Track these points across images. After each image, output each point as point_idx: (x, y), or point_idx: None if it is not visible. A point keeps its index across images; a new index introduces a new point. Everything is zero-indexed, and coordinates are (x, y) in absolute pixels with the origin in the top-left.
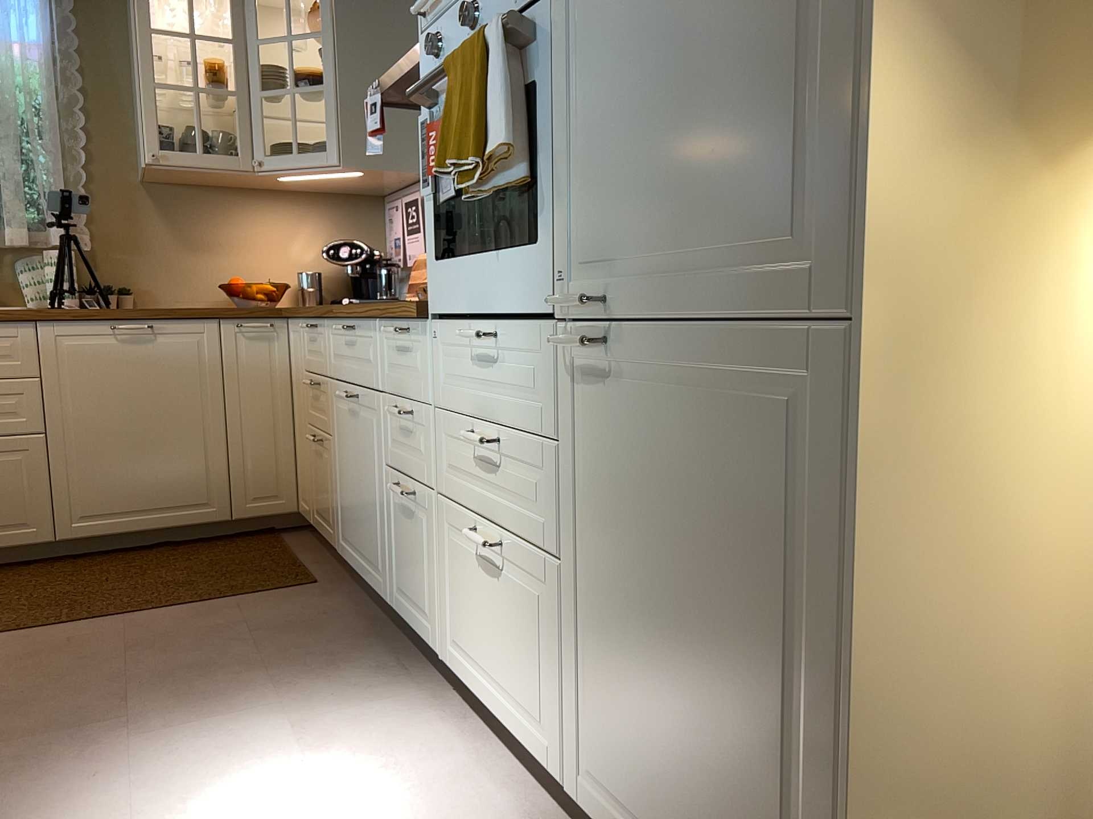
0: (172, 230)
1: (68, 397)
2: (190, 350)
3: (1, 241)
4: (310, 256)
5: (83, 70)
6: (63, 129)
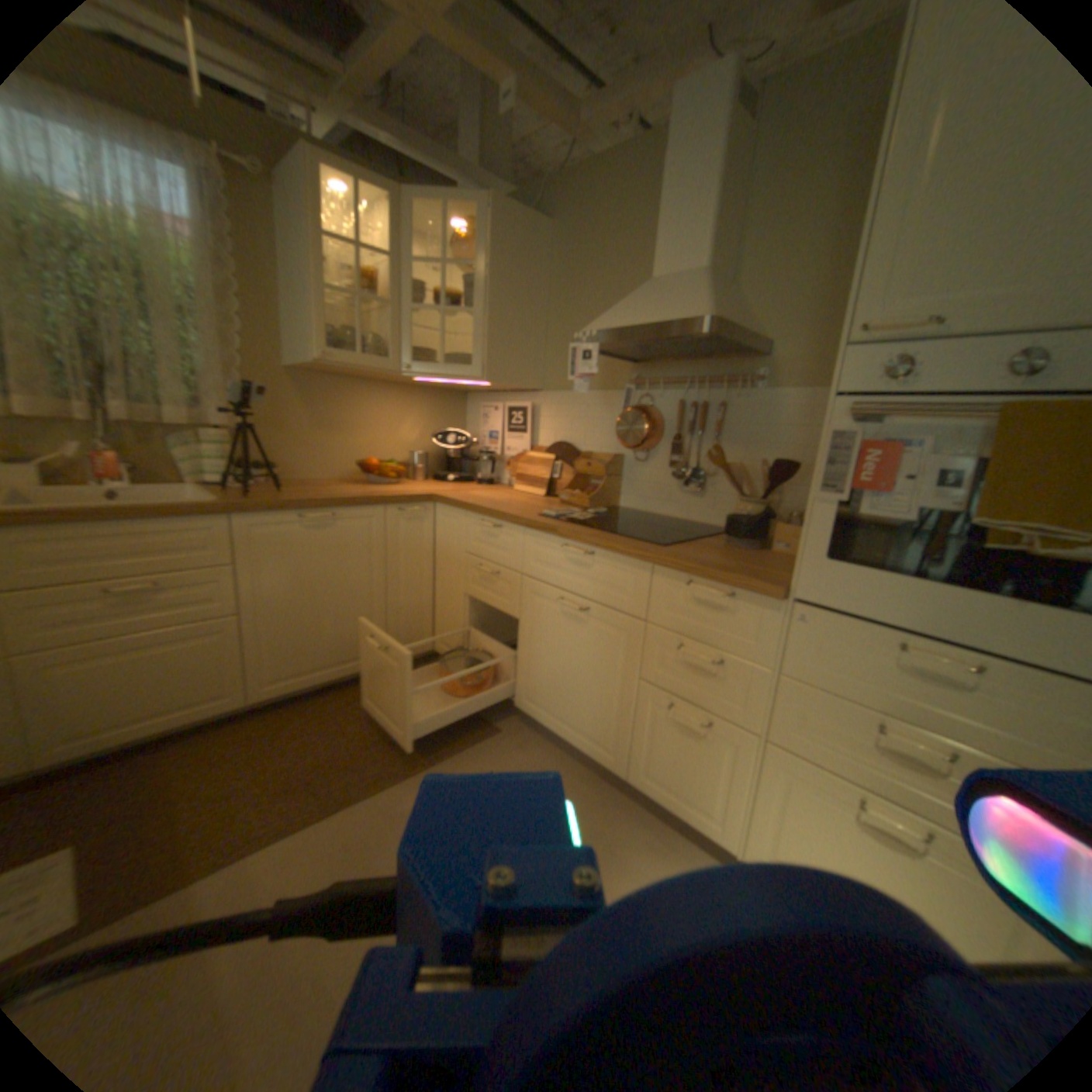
0: (305, 413)
1: (255, 580)
2: (359, 533)
3: (146, 416)
4: (411, 438)
5: (226, 253)
6: (207, 310)
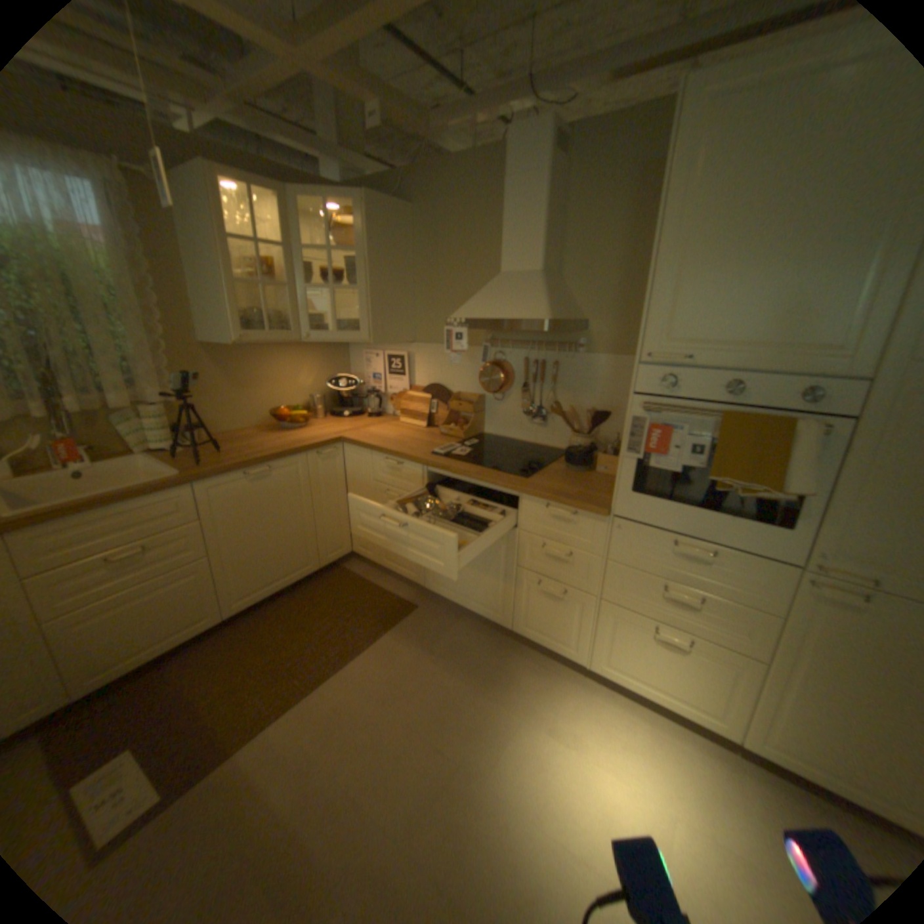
0: (223, 377)
1: (220, 528)
2: (291, 476)
3: (95, 403)
4: (309, 383)
5: (138, 253)
6: (131, 305)
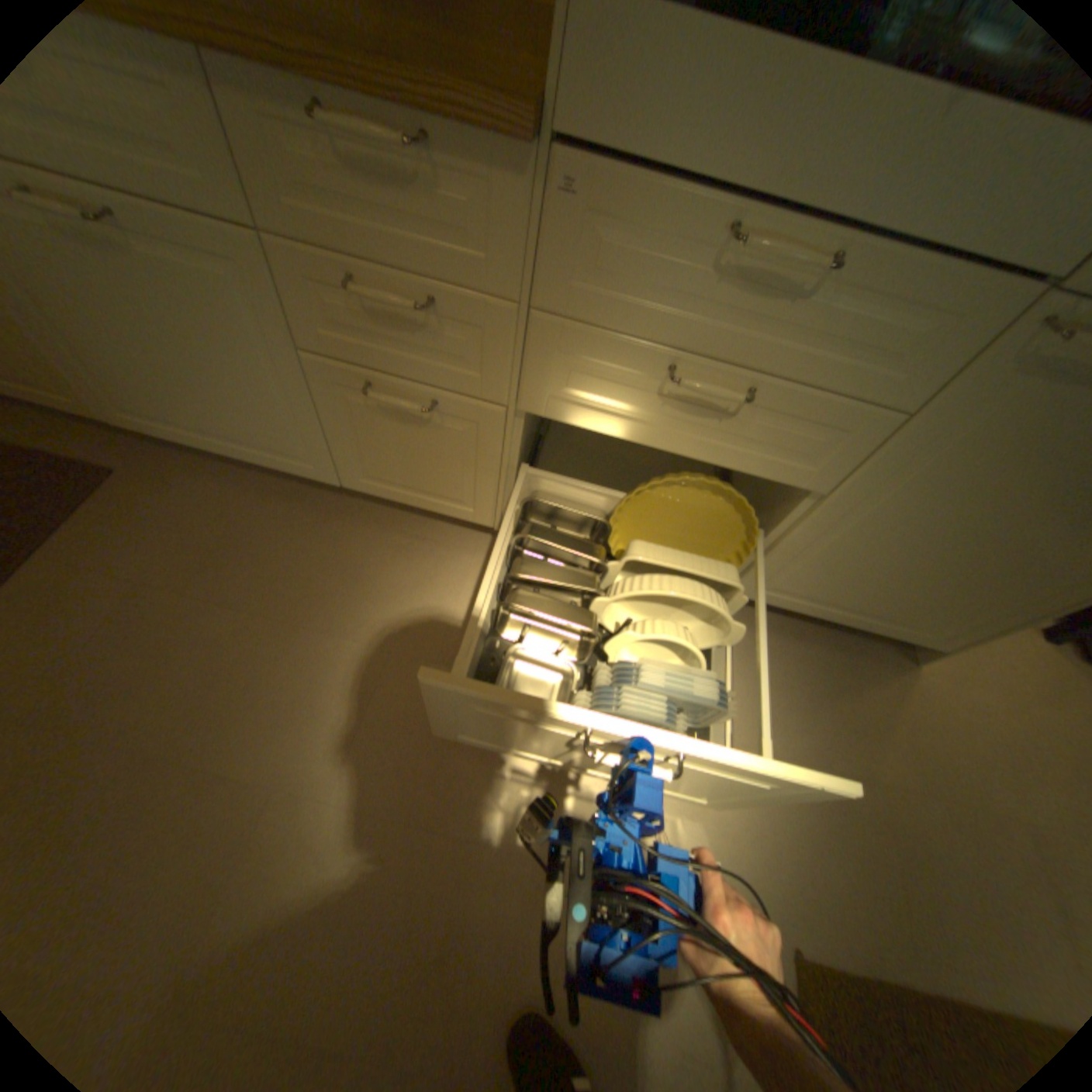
0: None
1: None
2: None
3: None
4: None
5: None
6: None
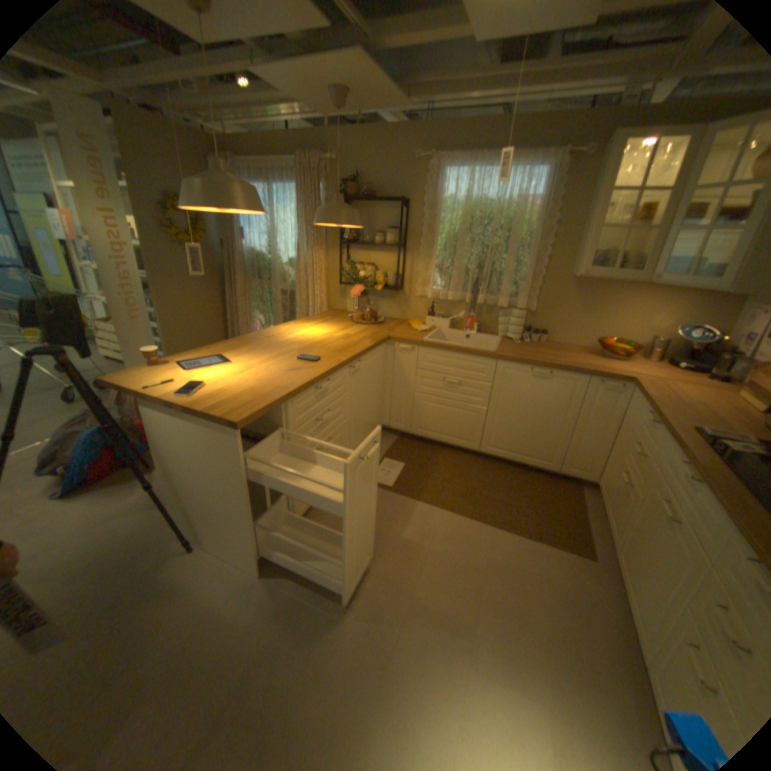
0: (580, 302)
1: (501, 396)
2: (568, 389)
3: (495, 301)
4: (667, 326)
5: (561, 208)
6: (540, 244)
